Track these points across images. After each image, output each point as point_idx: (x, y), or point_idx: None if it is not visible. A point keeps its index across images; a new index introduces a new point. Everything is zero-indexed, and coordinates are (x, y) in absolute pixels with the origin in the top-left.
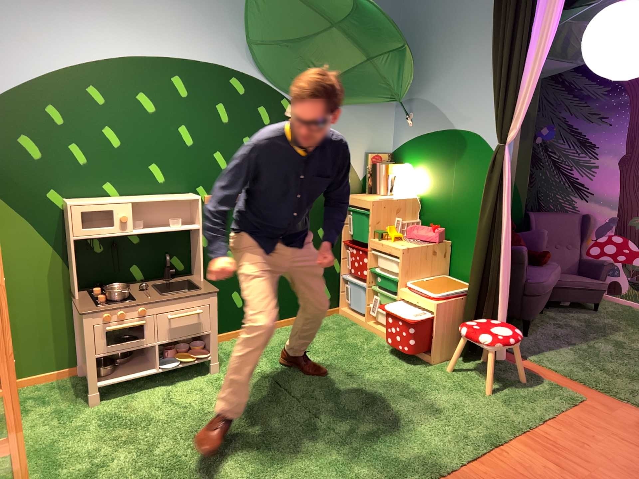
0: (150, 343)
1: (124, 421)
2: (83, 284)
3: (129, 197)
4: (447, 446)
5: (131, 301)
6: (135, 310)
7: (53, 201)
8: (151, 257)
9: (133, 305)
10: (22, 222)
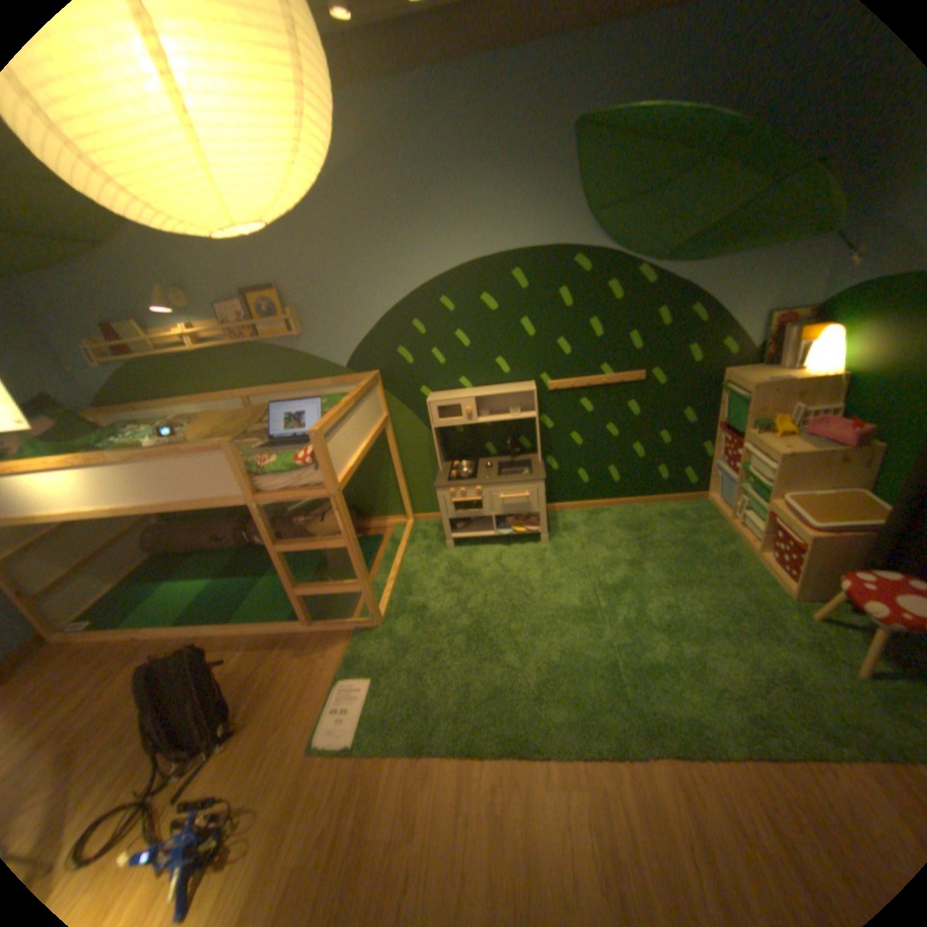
0: (487, 514)
1: (461, 570)
2: (450, 457)
3: (477, 390)
4: (741, 725)
5: (471, 480)
6: (472, 489)
7: (423, 395)
8: (500, 438)
9: (471, 485)
10: (405, 412)
